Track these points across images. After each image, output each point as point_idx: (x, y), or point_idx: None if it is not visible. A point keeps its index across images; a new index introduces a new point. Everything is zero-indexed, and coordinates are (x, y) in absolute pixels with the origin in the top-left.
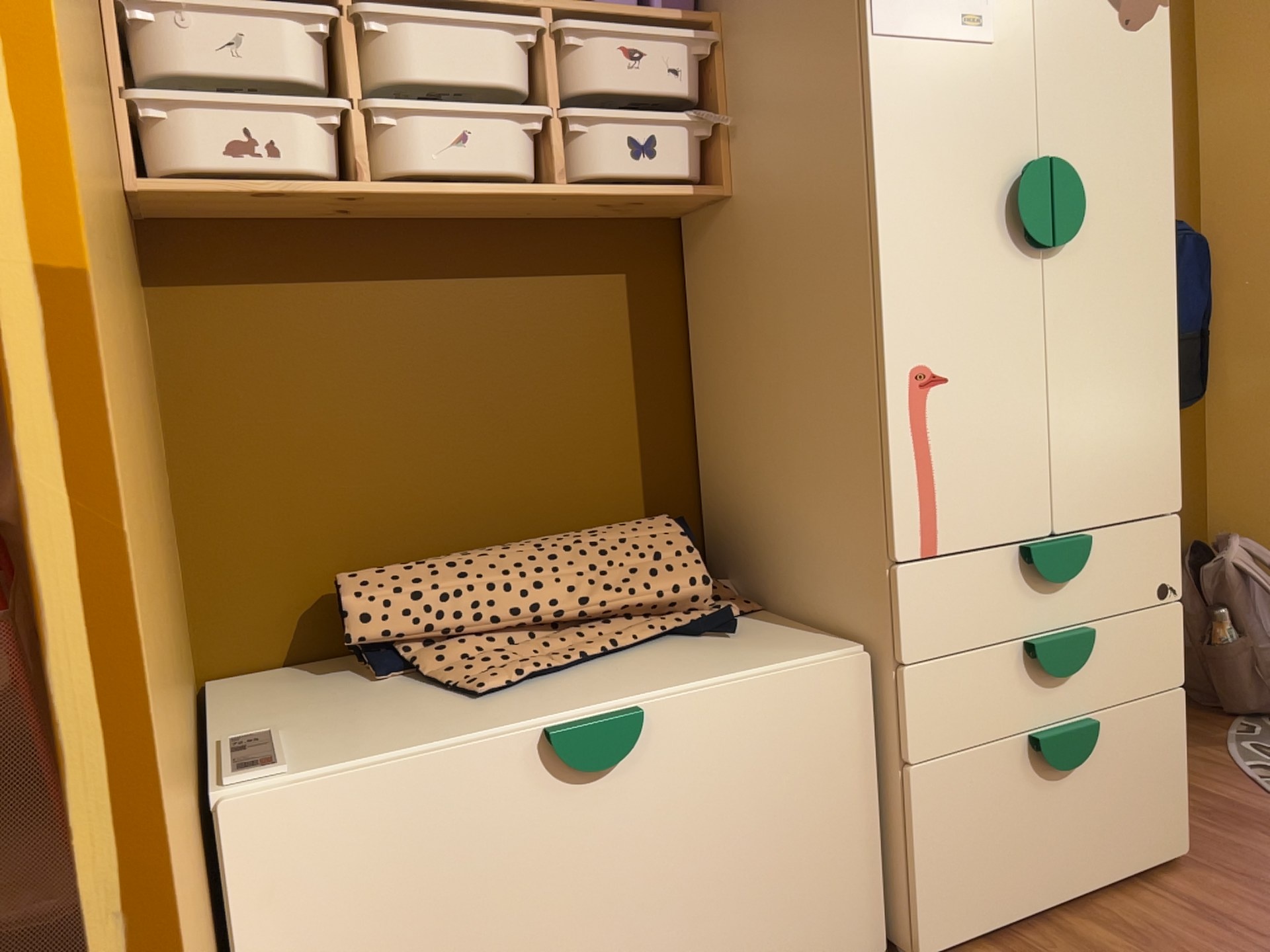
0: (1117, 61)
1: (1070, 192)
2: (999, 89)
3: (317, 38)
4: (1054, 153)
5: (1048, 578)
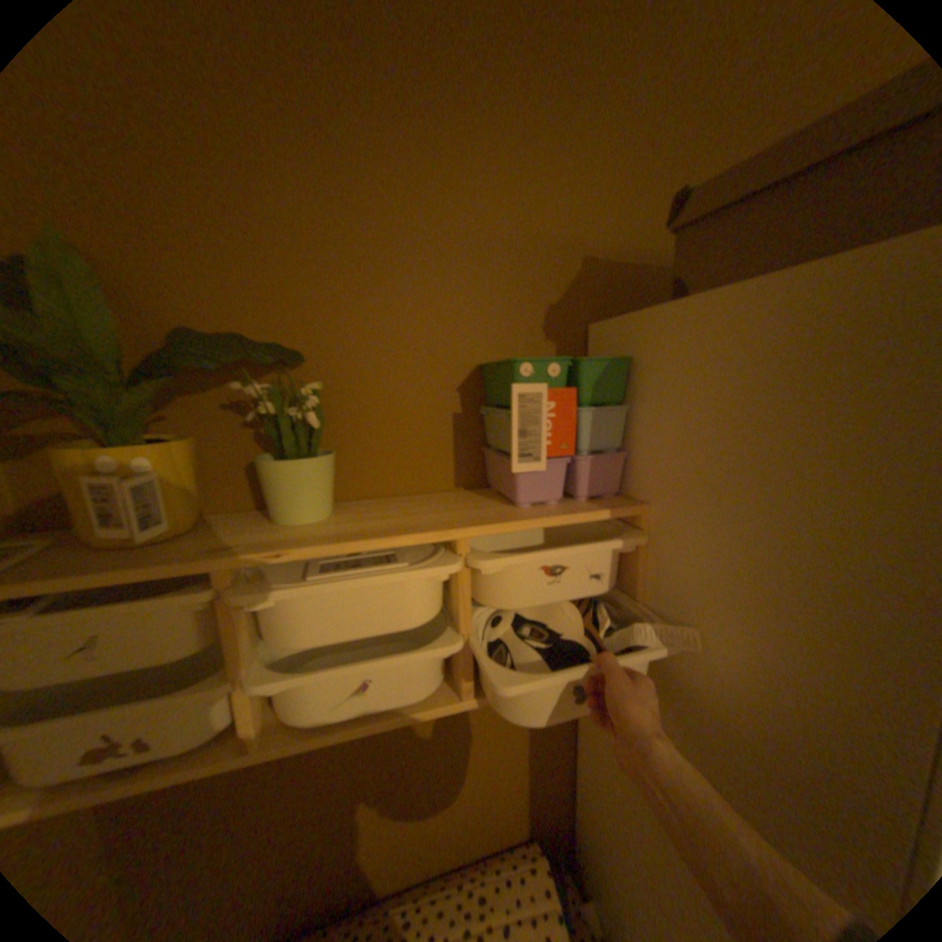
0: None
1: None
2: None
3: (192, 612)
4: None
5: None
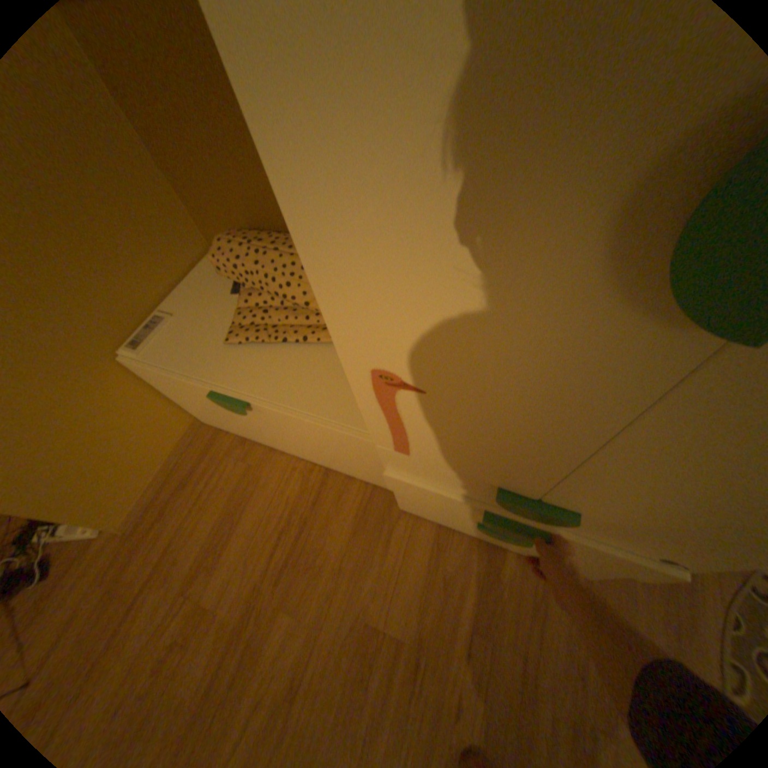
0: None
1: None
2: None
3: None
4: None
5: (508, 509)
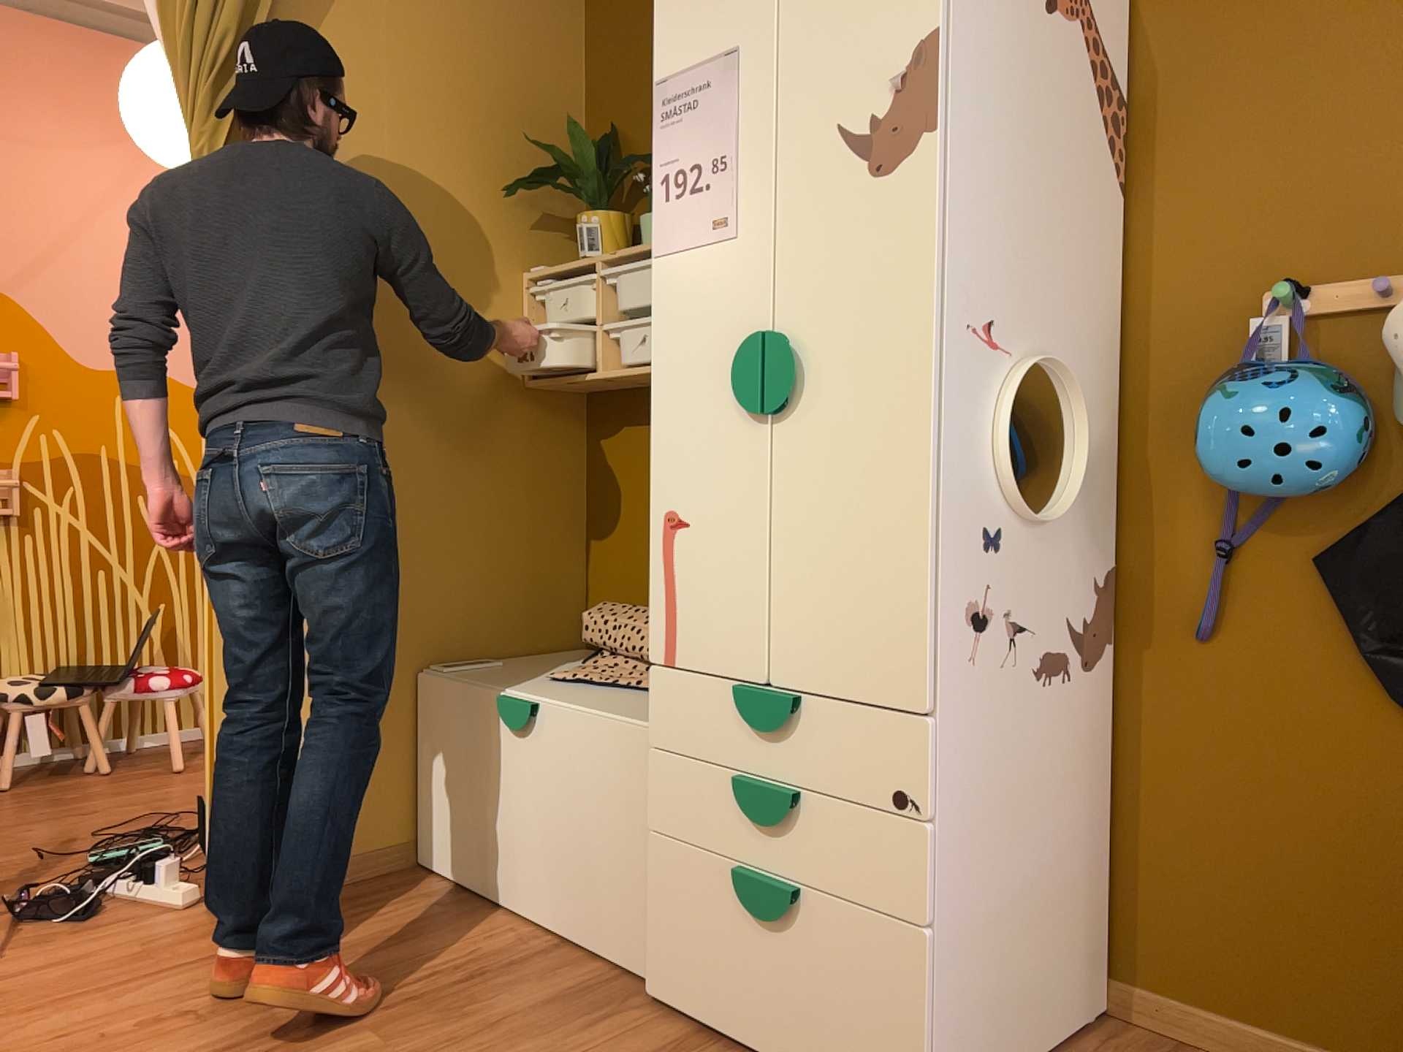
0: (863, 212)
1: (780, 359)
2: (740, 274)
3: (591, 290)
4: (788, 321)
5: (746, 722)
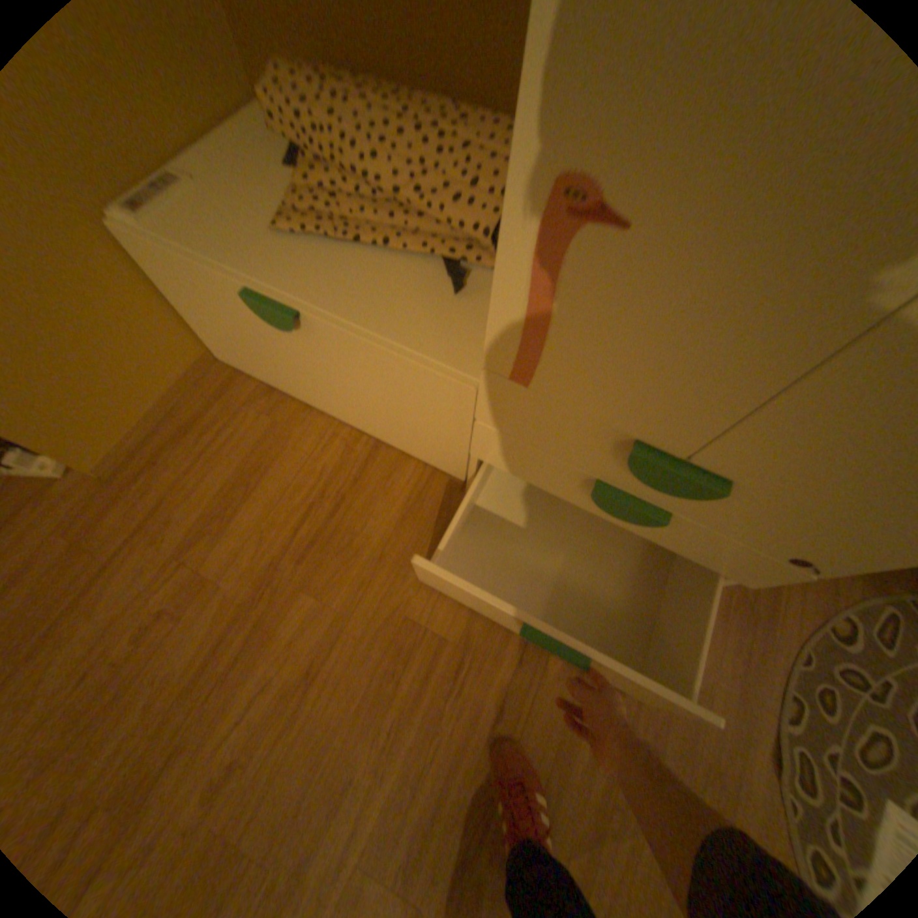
0: None
1: None
2: None
3: None
4: None
5: (637, 474)
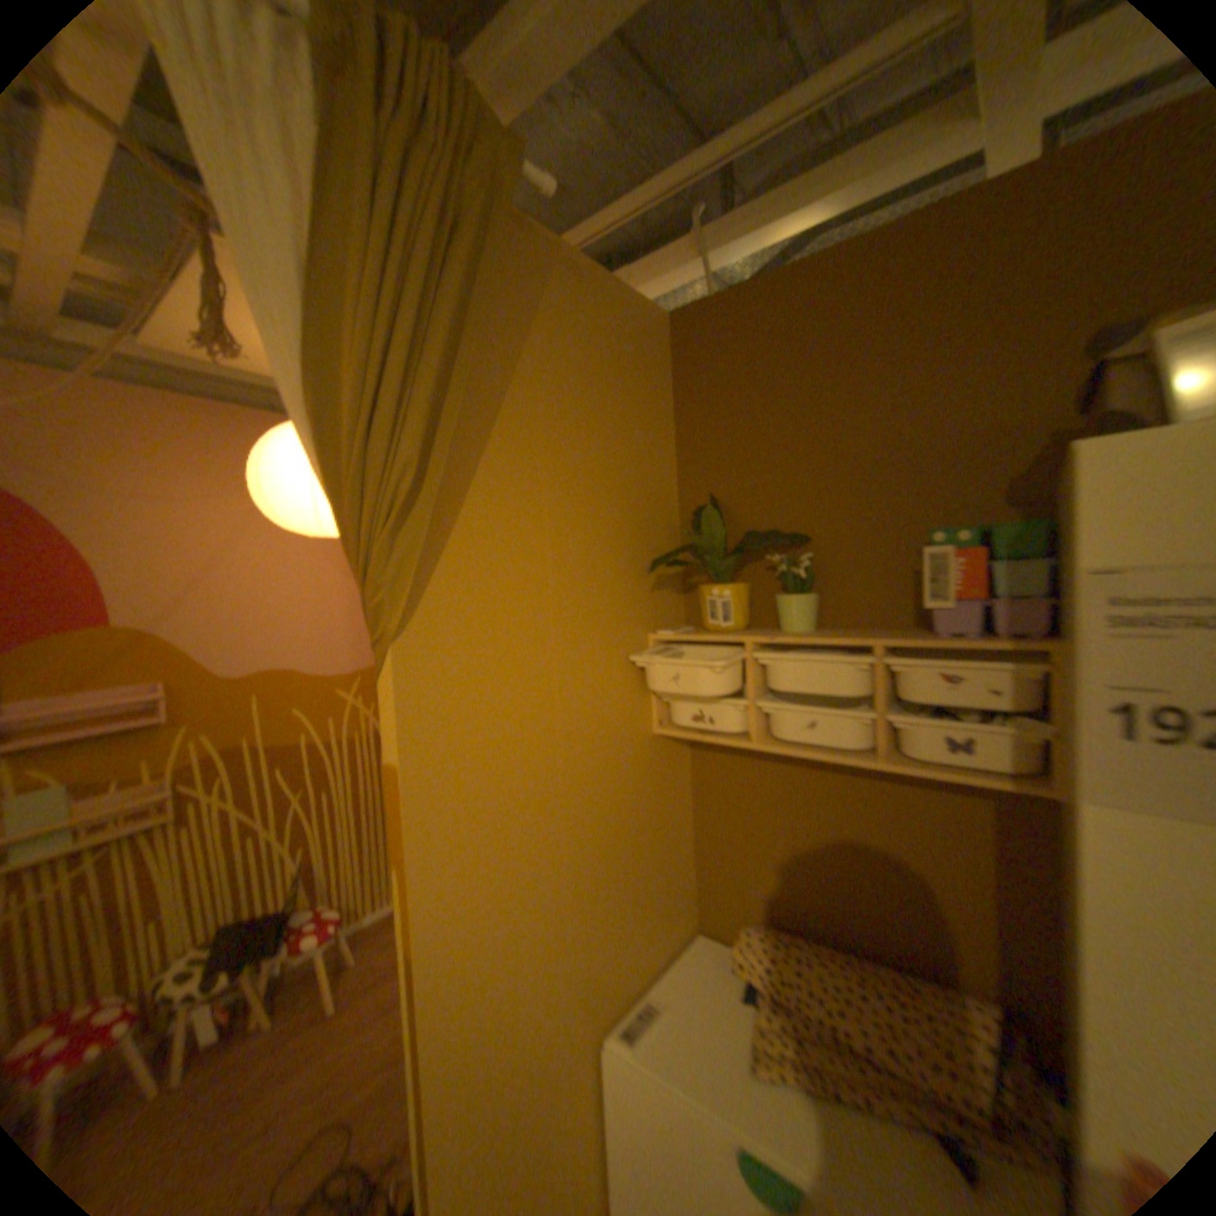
0: None
1: None
2: None
3: (735, 663)
4: None
5: None
